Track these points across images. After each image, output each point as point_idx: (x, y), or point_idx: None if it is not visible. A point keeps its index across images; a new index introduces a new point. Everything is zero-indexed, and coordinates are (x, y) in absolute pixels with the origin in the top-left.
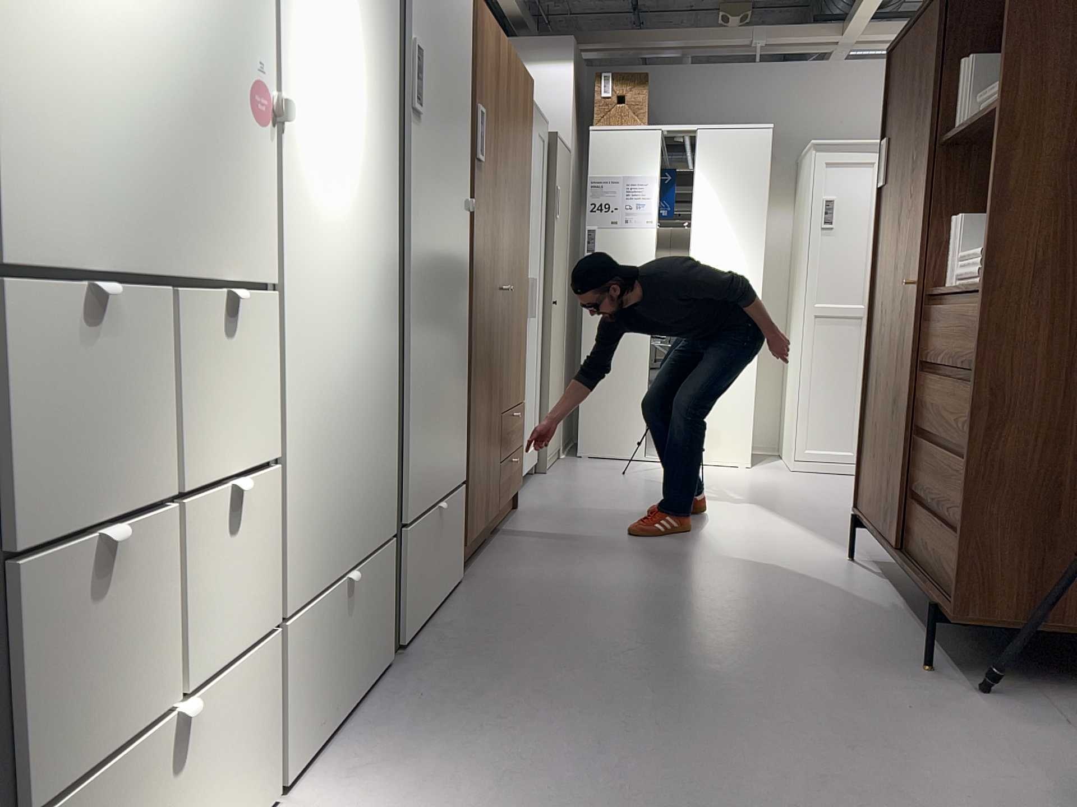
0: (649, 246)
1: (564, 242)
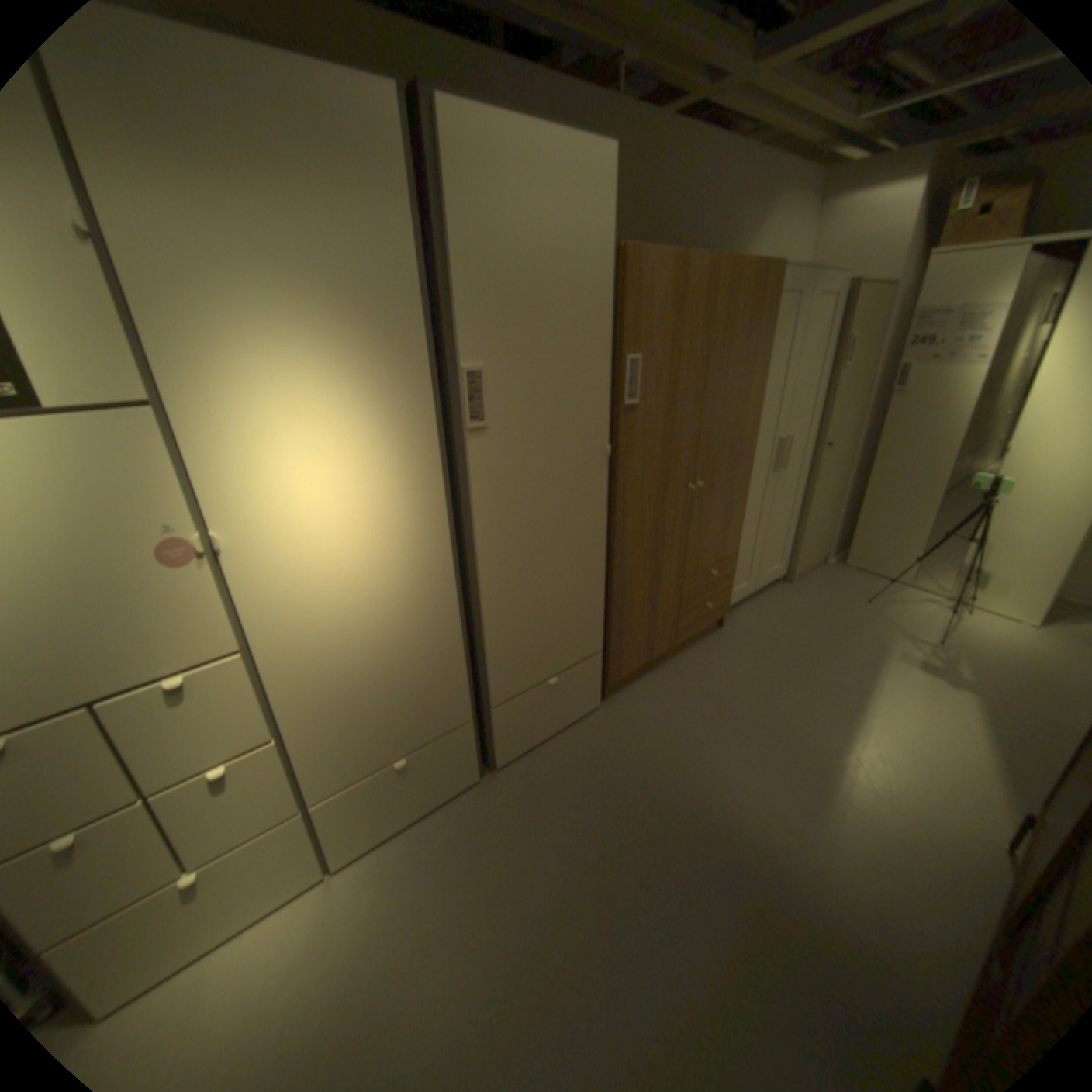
0: (973, 384)
1: (865, 381)
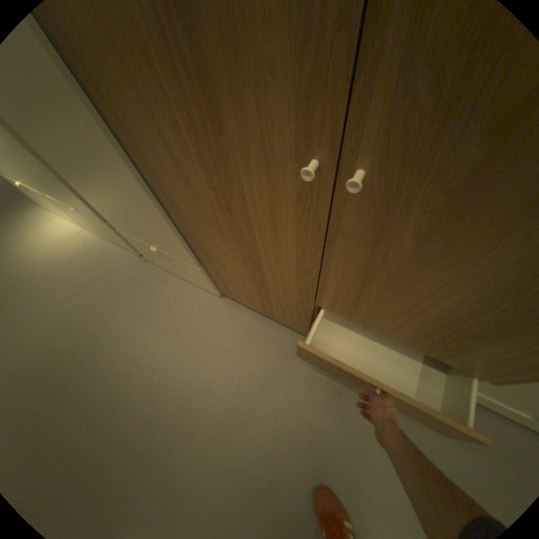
0: None
1: None
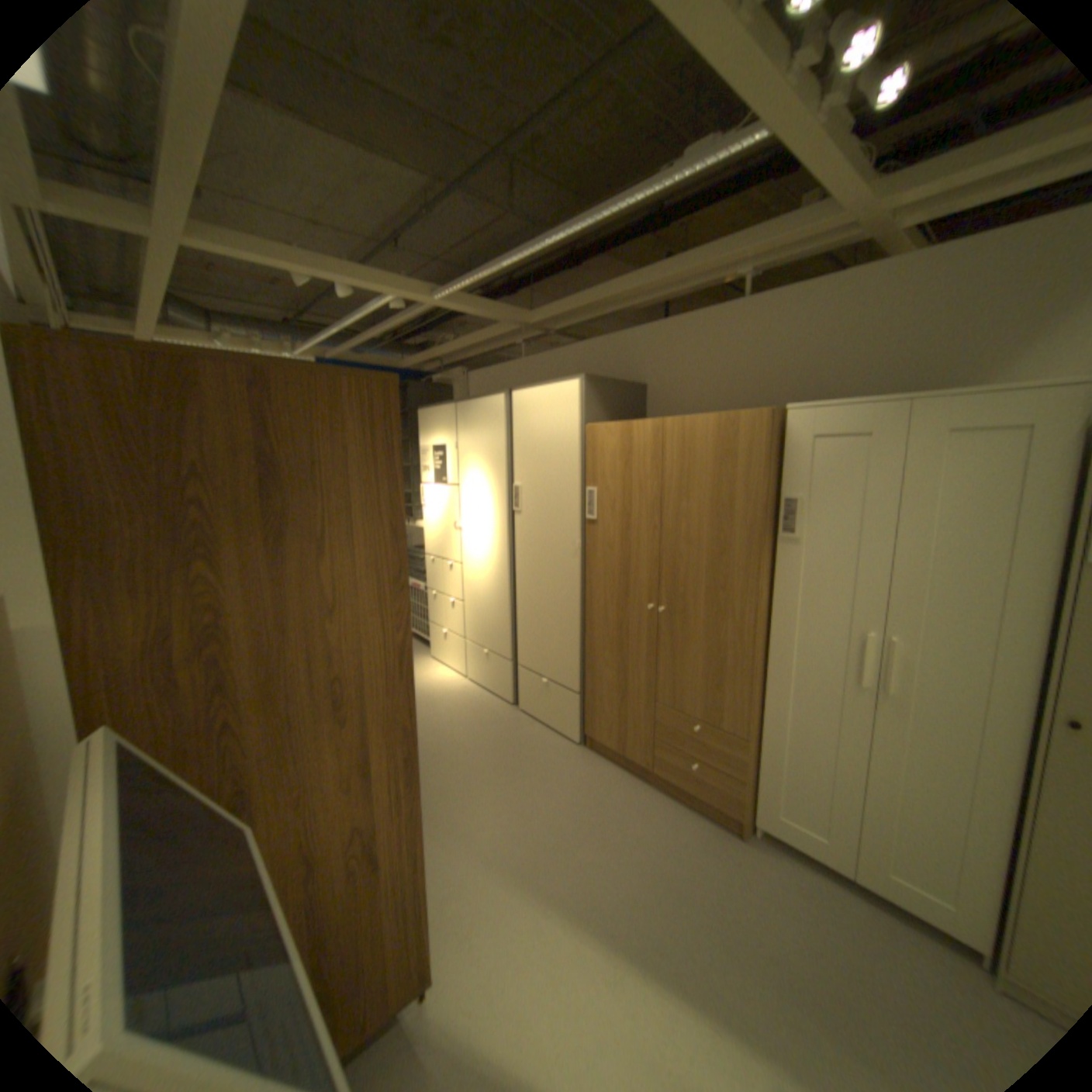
0: None
1: None
